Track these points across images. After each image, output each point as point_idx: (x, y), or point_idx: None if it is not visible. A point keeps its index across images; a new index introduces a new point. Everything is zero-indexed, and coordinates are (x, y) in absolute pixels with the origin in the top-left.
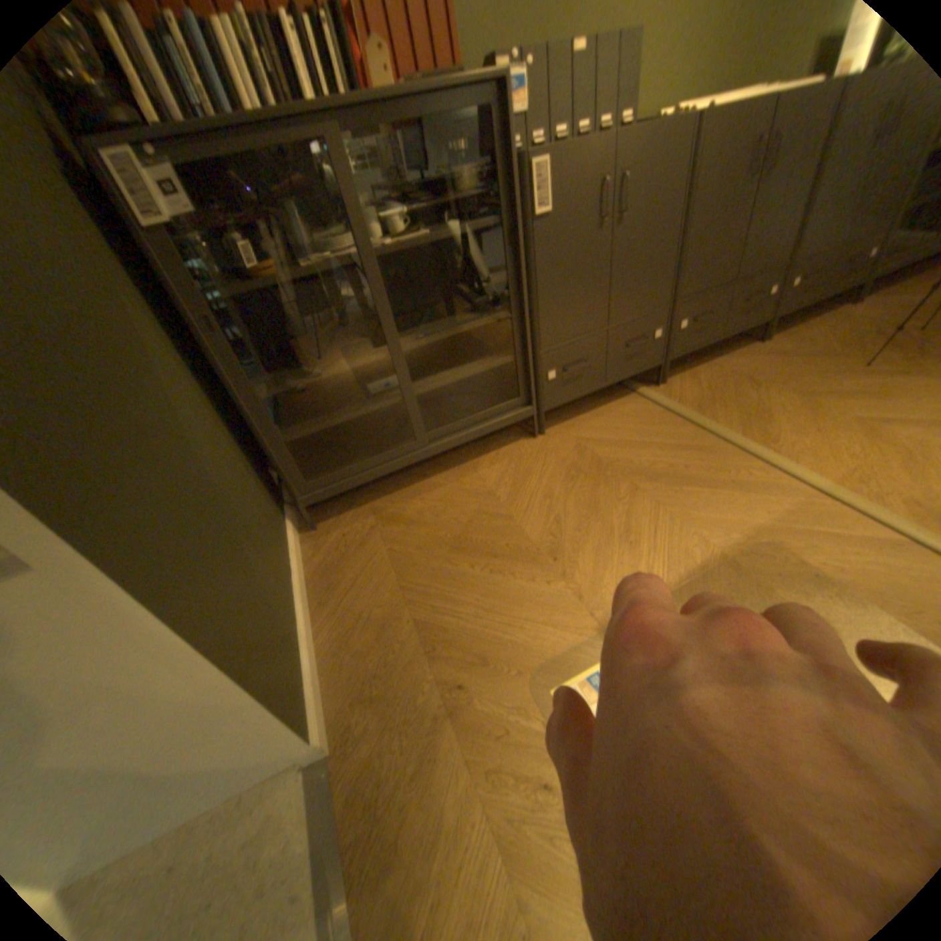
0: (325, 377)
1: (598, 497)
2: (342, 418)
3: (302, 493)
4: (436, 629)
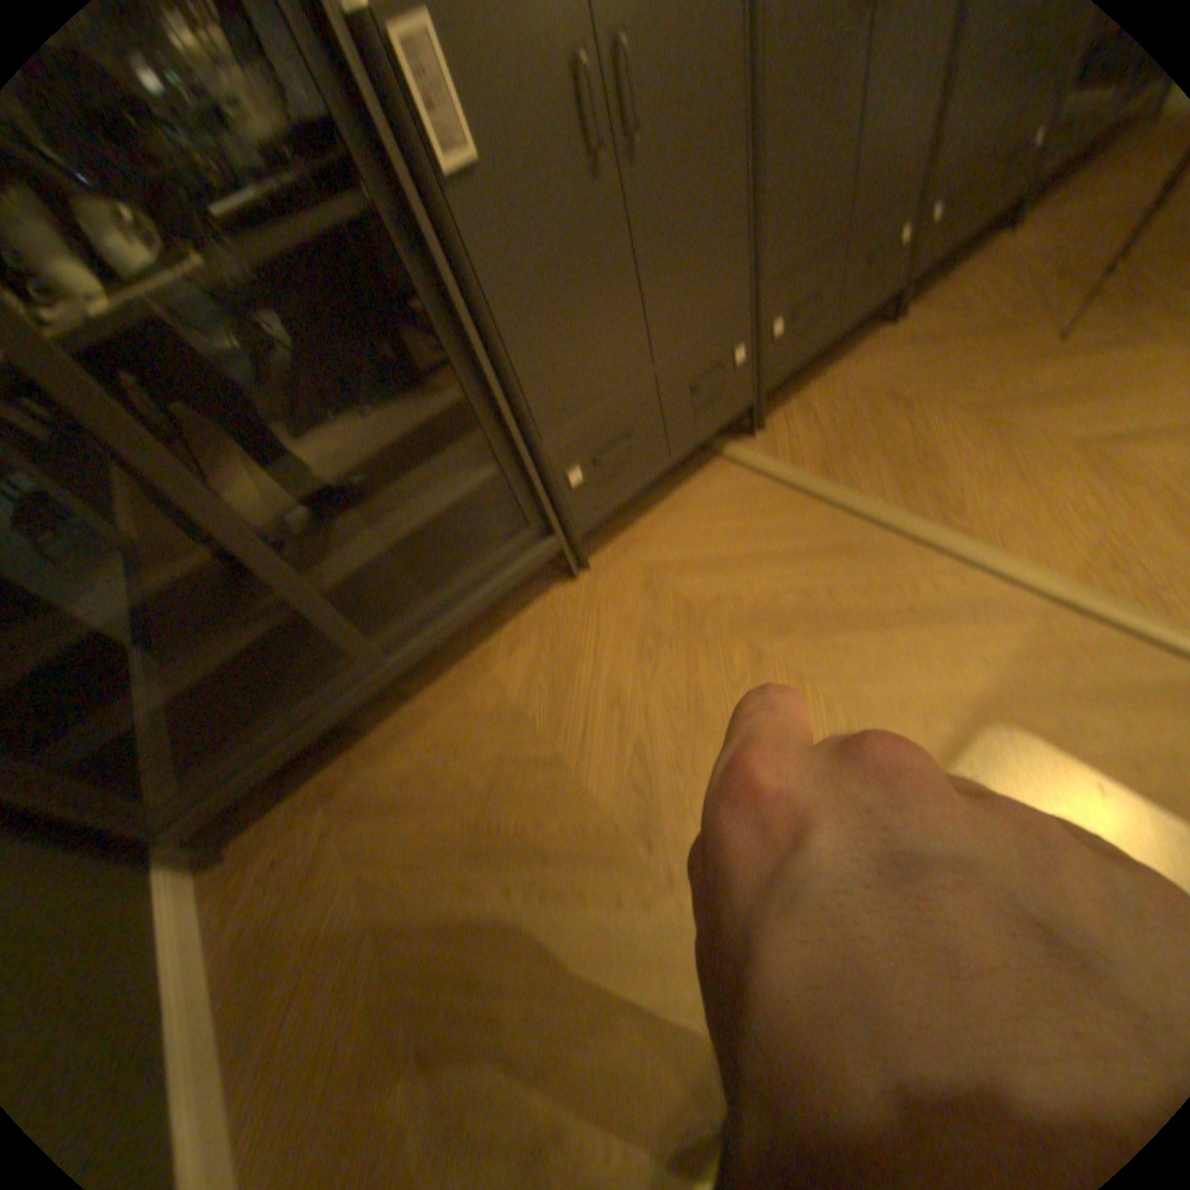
0: (96, 626)
1: (699, 685)
2: (185, 677)
3: (162, 823)
4: (462, 1061)
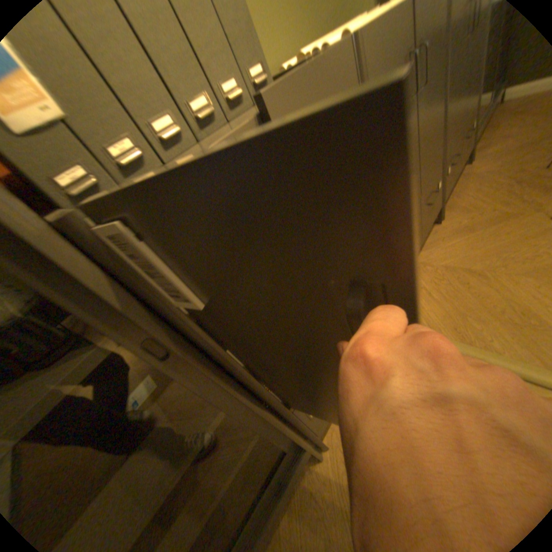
0: None
1: None
2: None
3: None
4: None
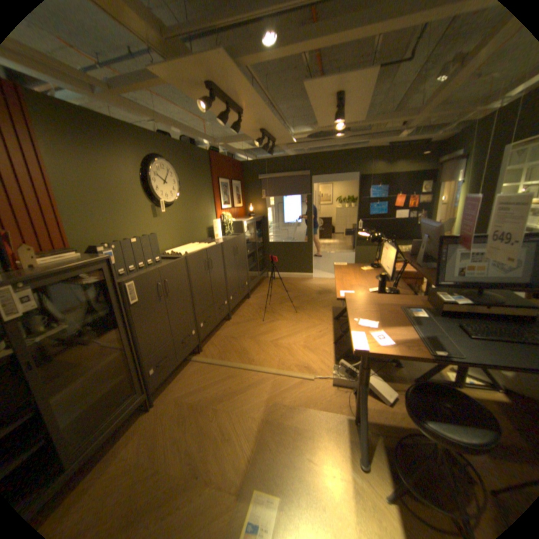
0: None
1: (200, 426)
2: None
3: None
4: None
